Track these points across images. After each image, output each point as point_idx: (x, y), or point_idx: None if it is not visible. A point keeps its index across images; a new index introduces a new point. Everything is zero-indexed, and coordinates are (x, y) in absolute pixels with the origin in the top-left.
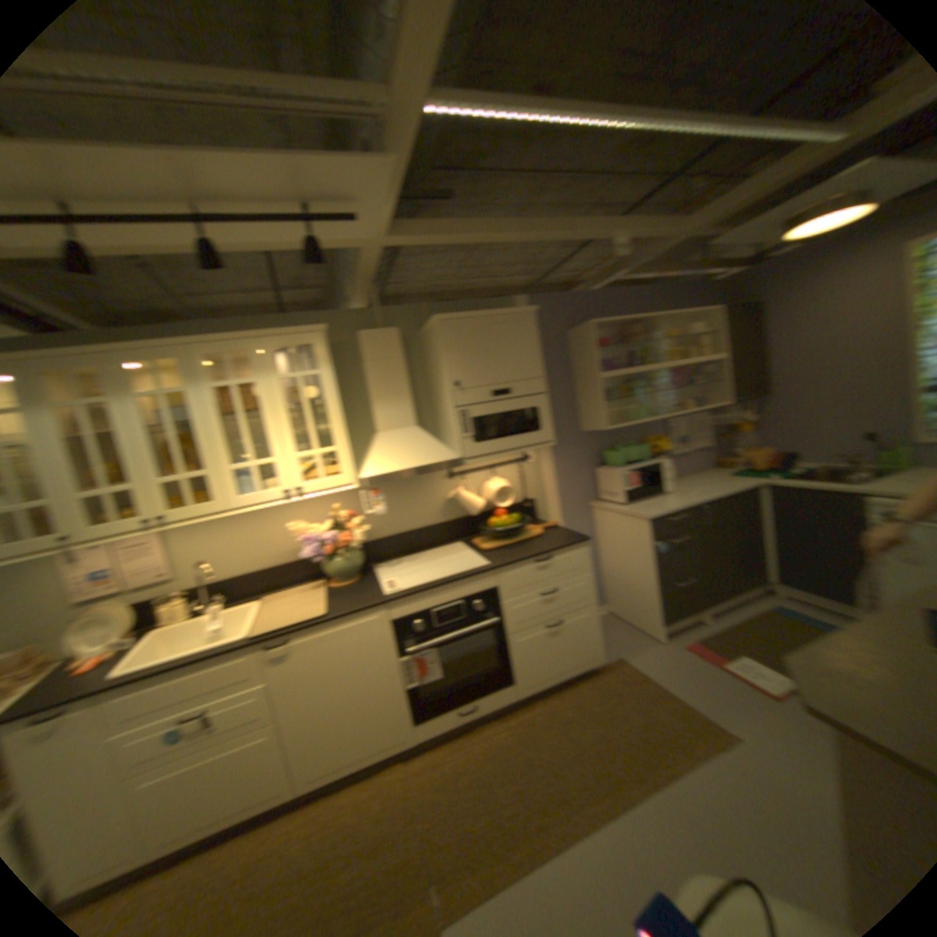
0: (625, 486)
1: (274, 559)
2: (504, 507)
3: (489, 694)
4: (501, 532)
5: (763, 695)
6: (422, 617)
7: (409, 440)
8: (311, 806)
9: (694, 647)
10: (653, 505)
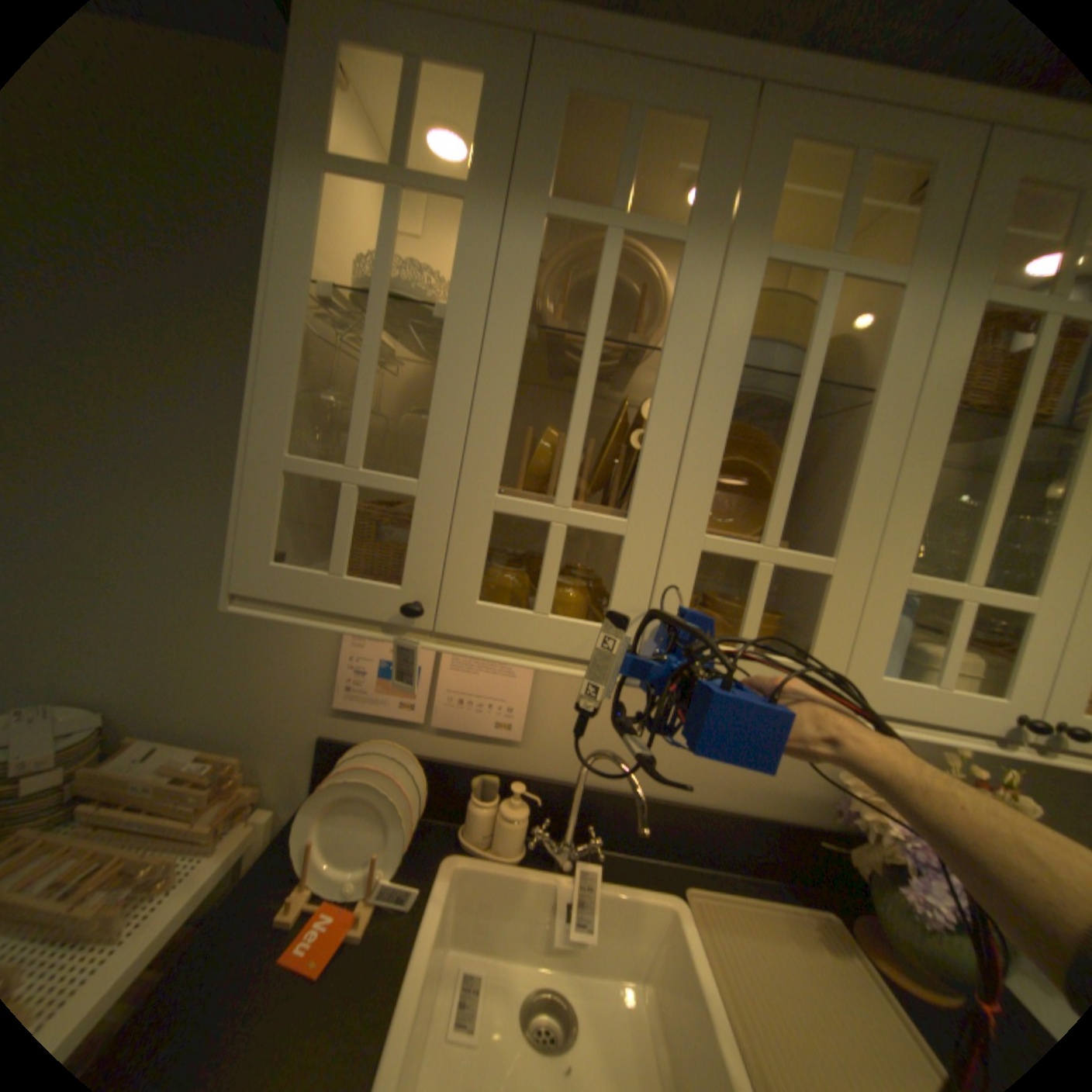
0: None
1: (719, 787)
2: None
3: None
4: None
5: None
6: None
7: None
8: None
9: None
10: None
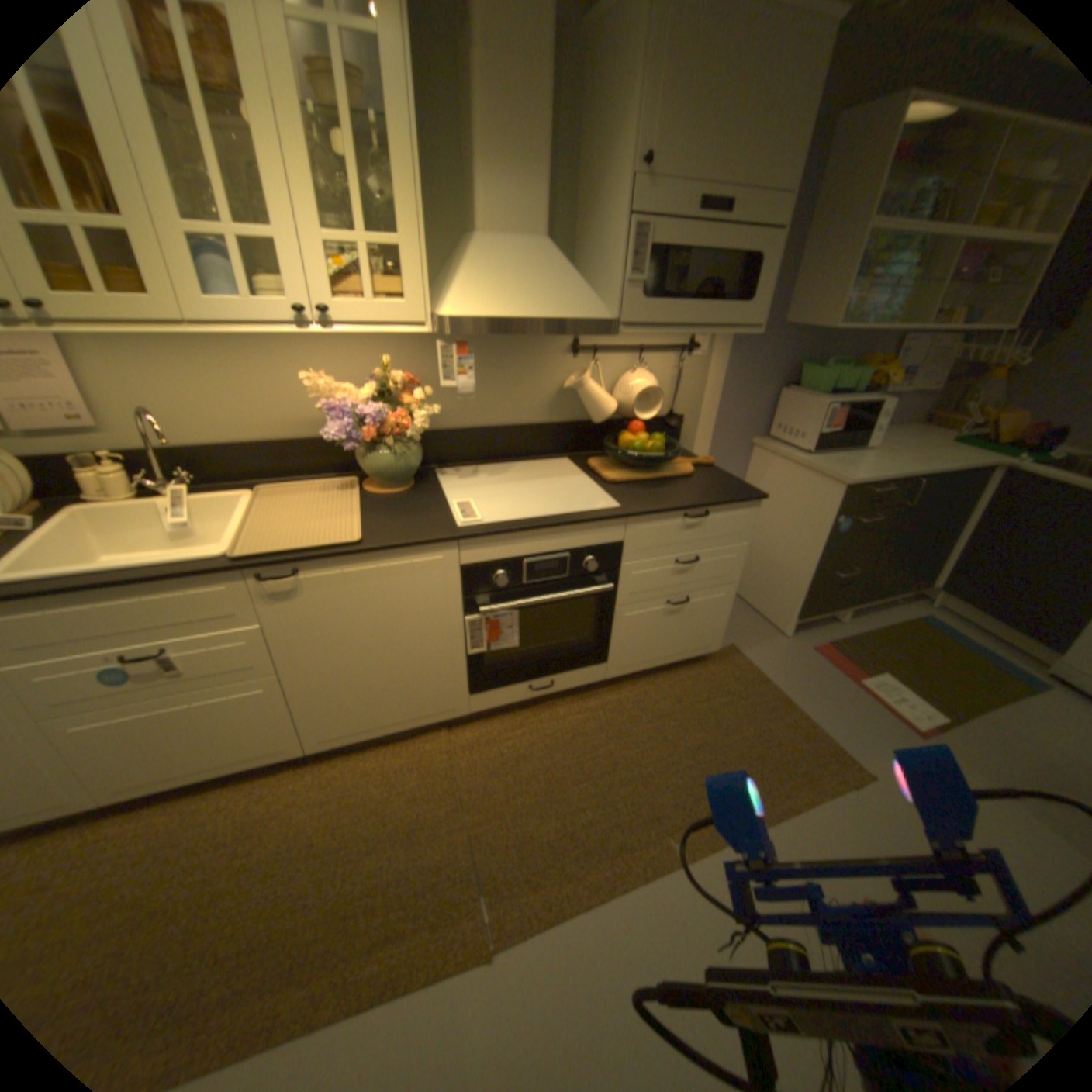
0: (819, 423)
1: (268, 427)
2: (638, 418)
3: (570, 668)
4: (632, 457)
5: (903, 723)
6: (502, 566)
7: (525, 259)
8: (321, 763)
9: (822, 645)
10: (847, 459)
